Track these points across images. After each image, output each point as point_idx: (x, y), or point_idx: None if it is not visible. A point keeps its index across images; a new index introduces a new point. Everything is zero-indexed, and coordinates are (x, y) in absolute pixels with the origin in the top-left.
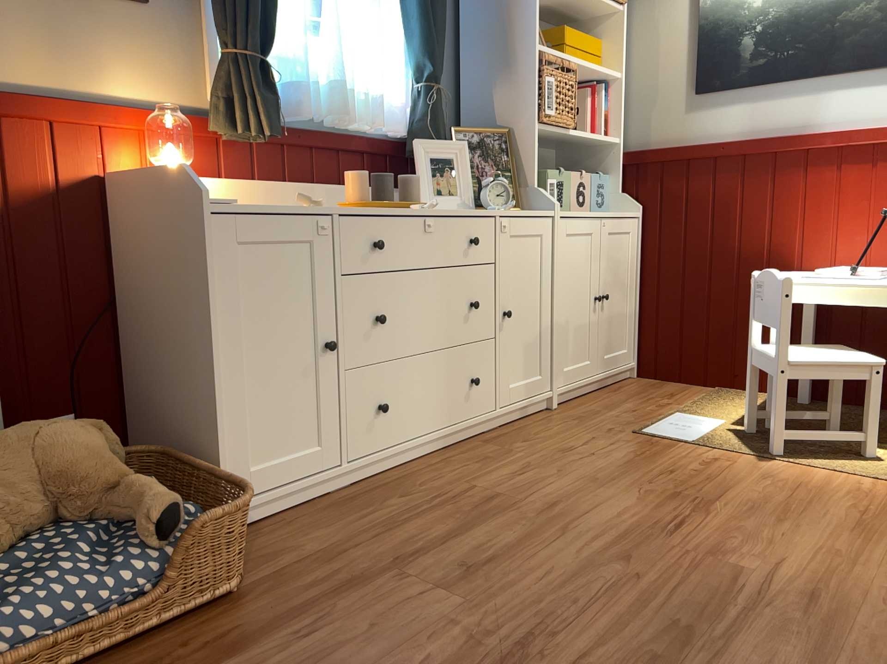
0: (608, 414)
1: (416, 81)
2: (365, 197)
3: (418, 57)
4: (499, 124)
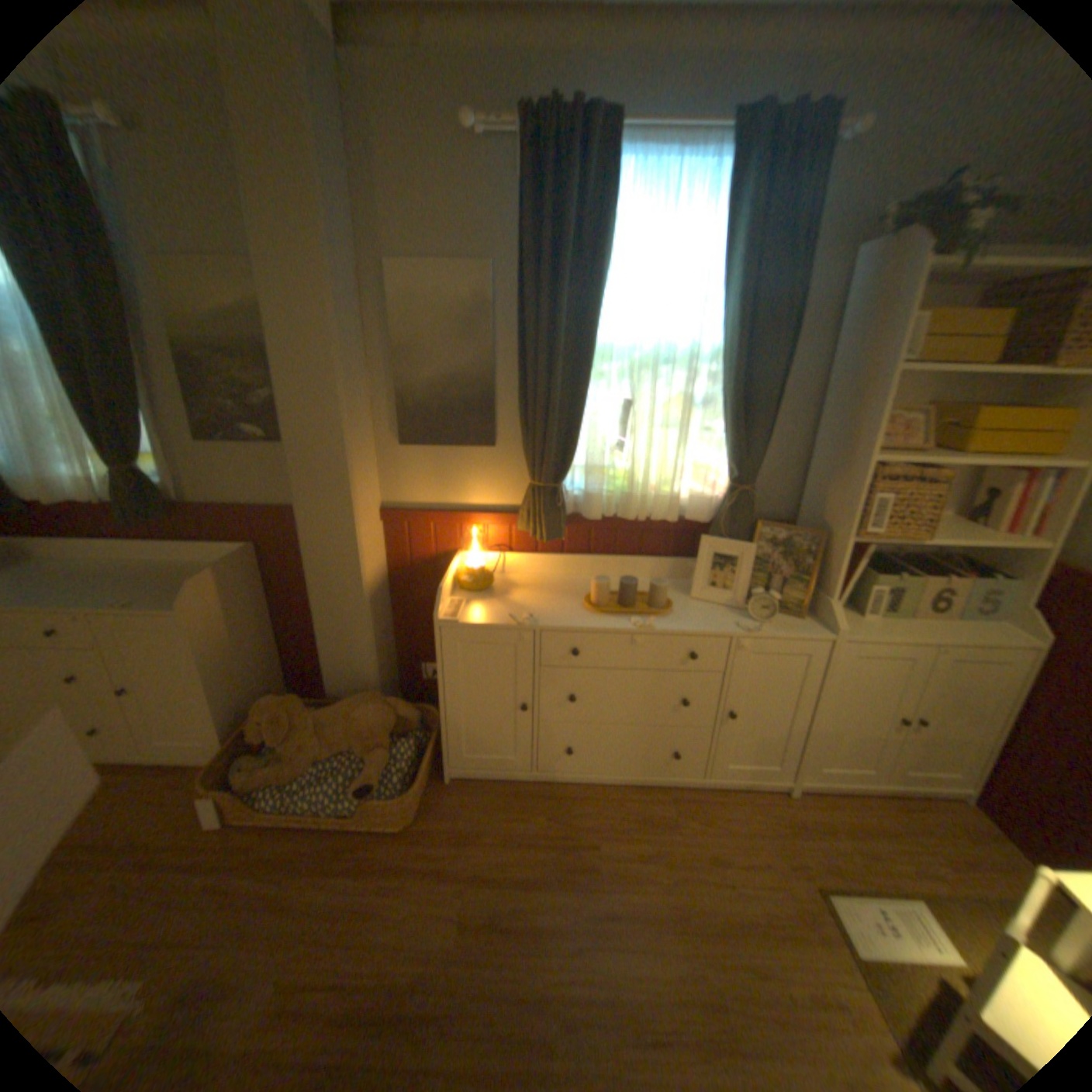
0: (838, 846)
1: (729, 477)
2: (602, 601)
3: (729, 460)
4: (825, 521)
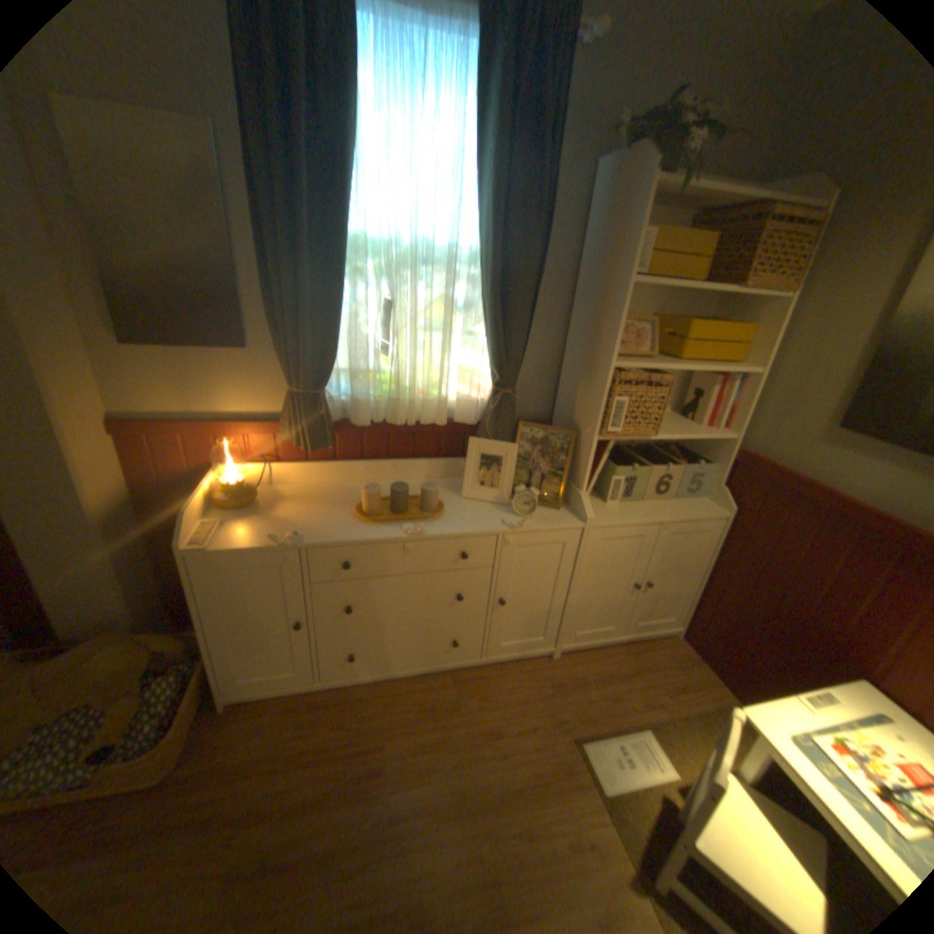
0: (589, 695)
1: (492, 381)
2: (374, 508)
3: (491, 364)
4: (574, 420)
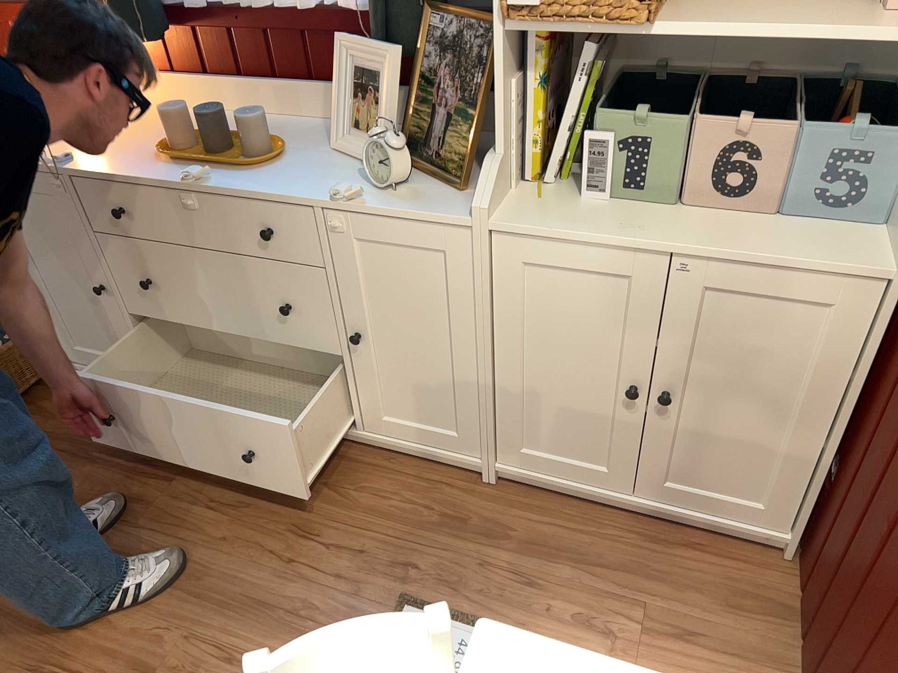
0: (494, 553)
1: None
2: (177, 139)
3: None
4: None
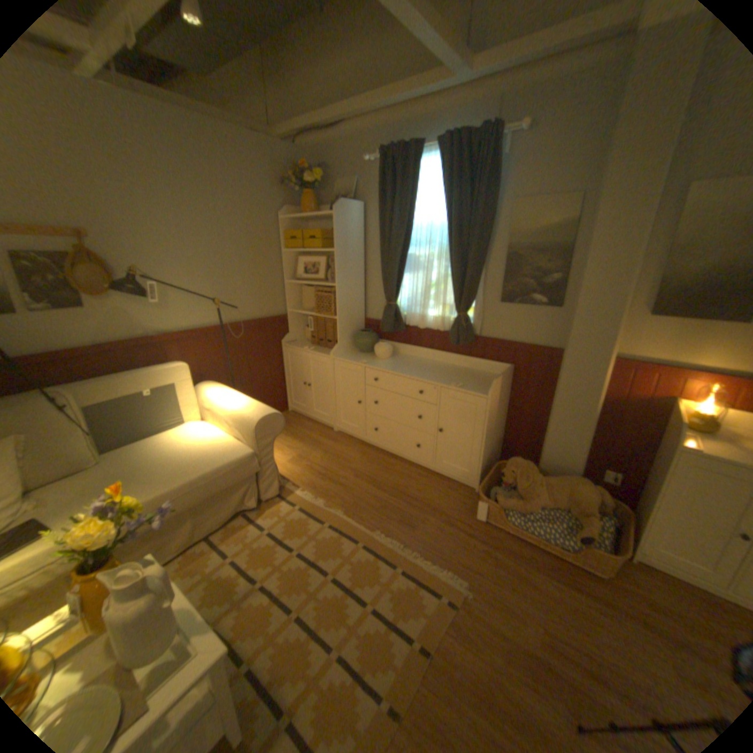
0: None
1: None
2: None
3: None
4: None
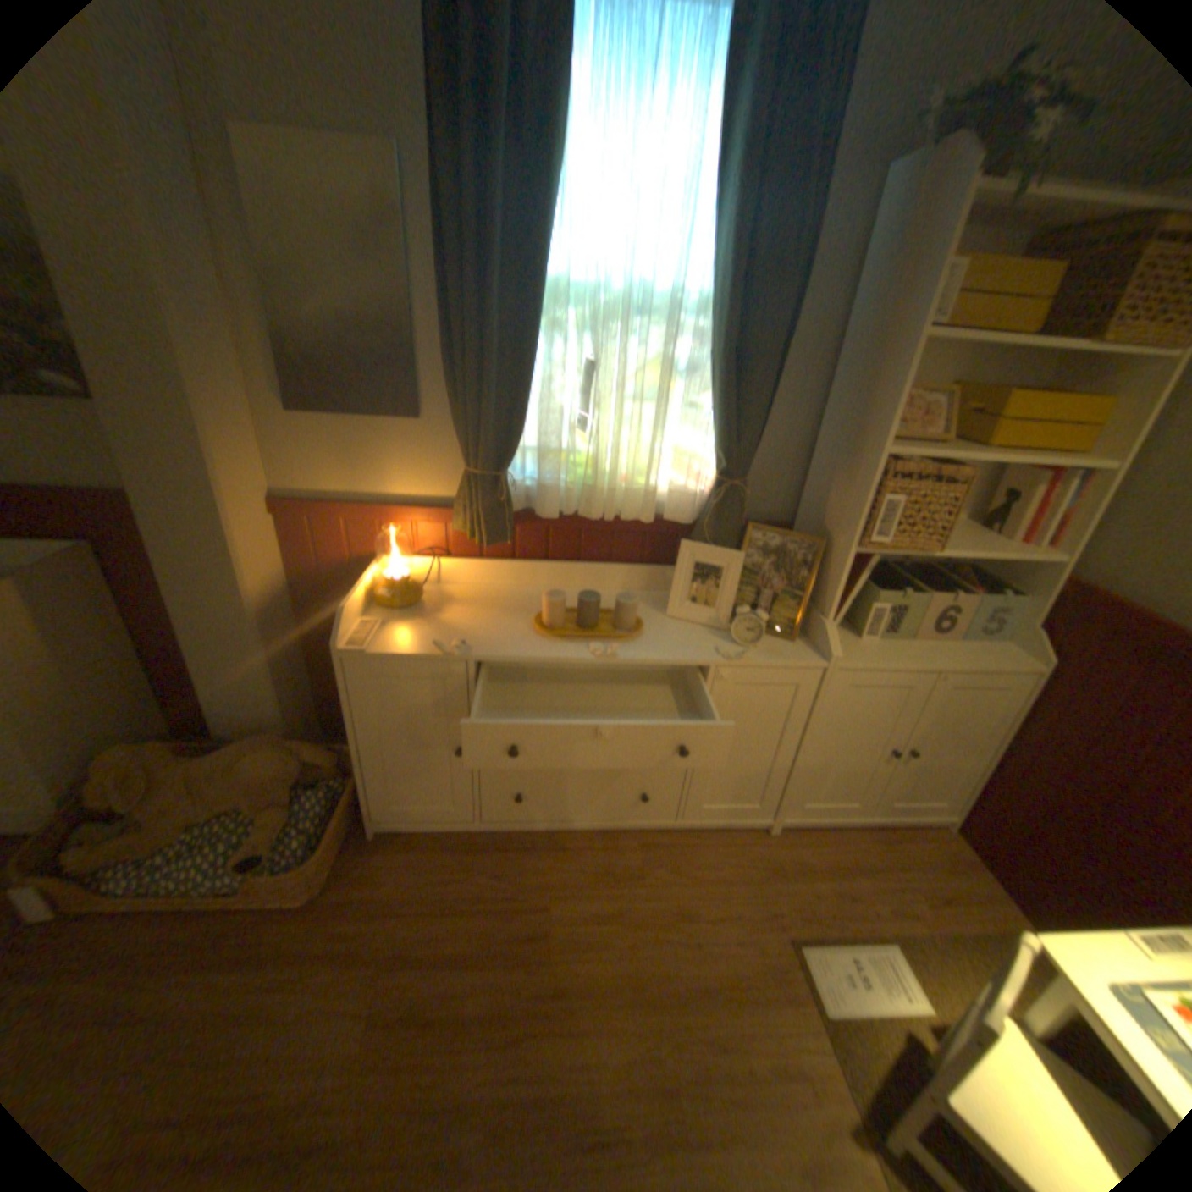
0: (815, 888)
1: (716, 468)
2: (557, 621)
3: (716, 446)
4: (825, 525)
